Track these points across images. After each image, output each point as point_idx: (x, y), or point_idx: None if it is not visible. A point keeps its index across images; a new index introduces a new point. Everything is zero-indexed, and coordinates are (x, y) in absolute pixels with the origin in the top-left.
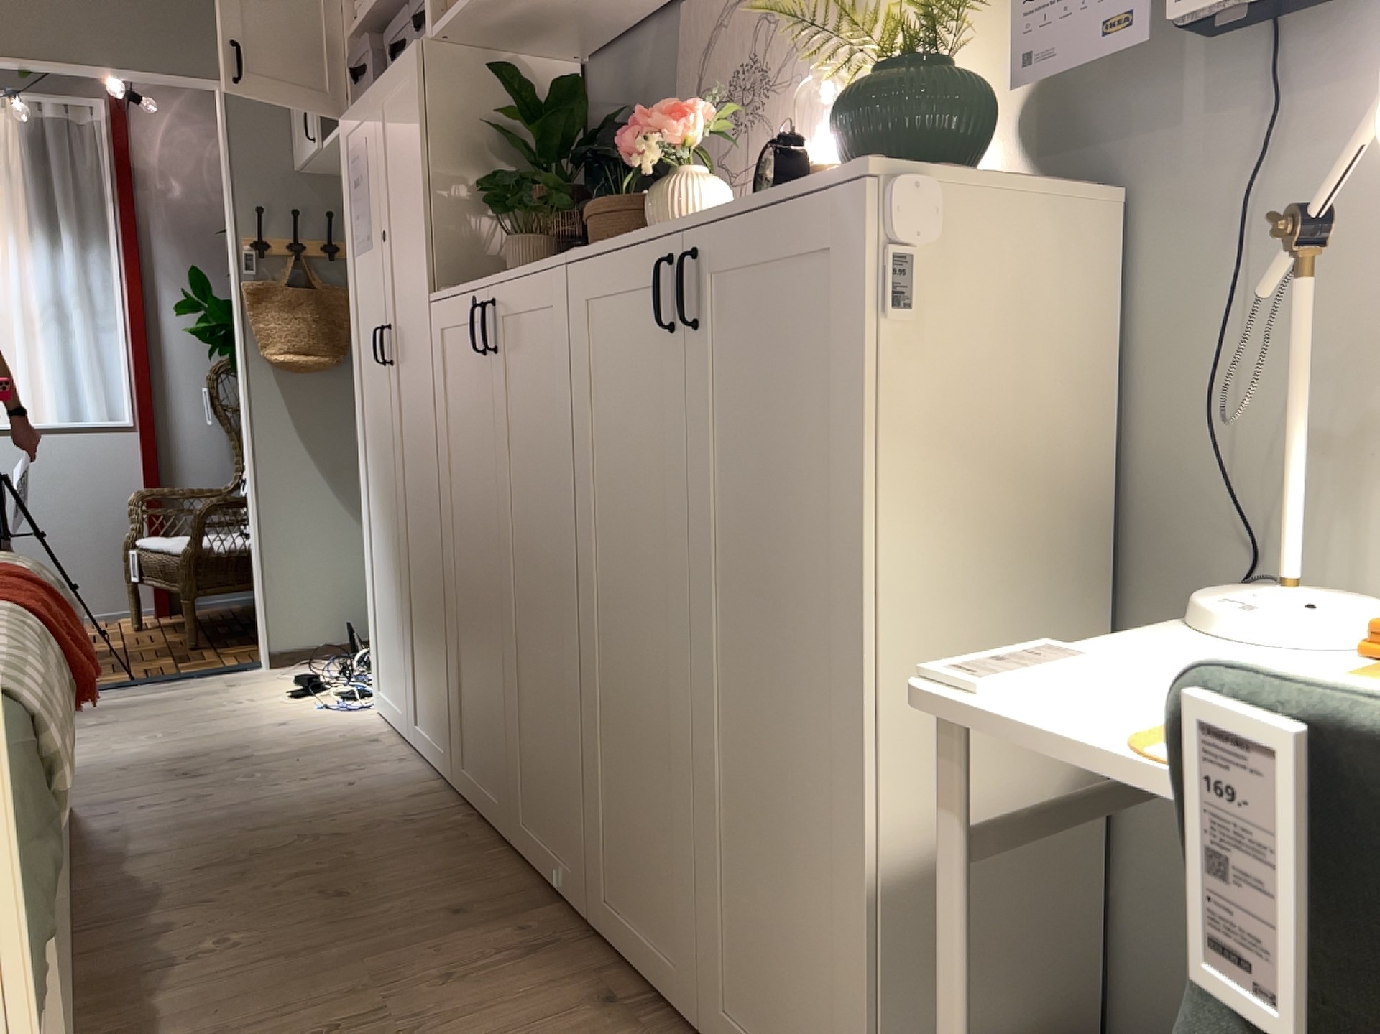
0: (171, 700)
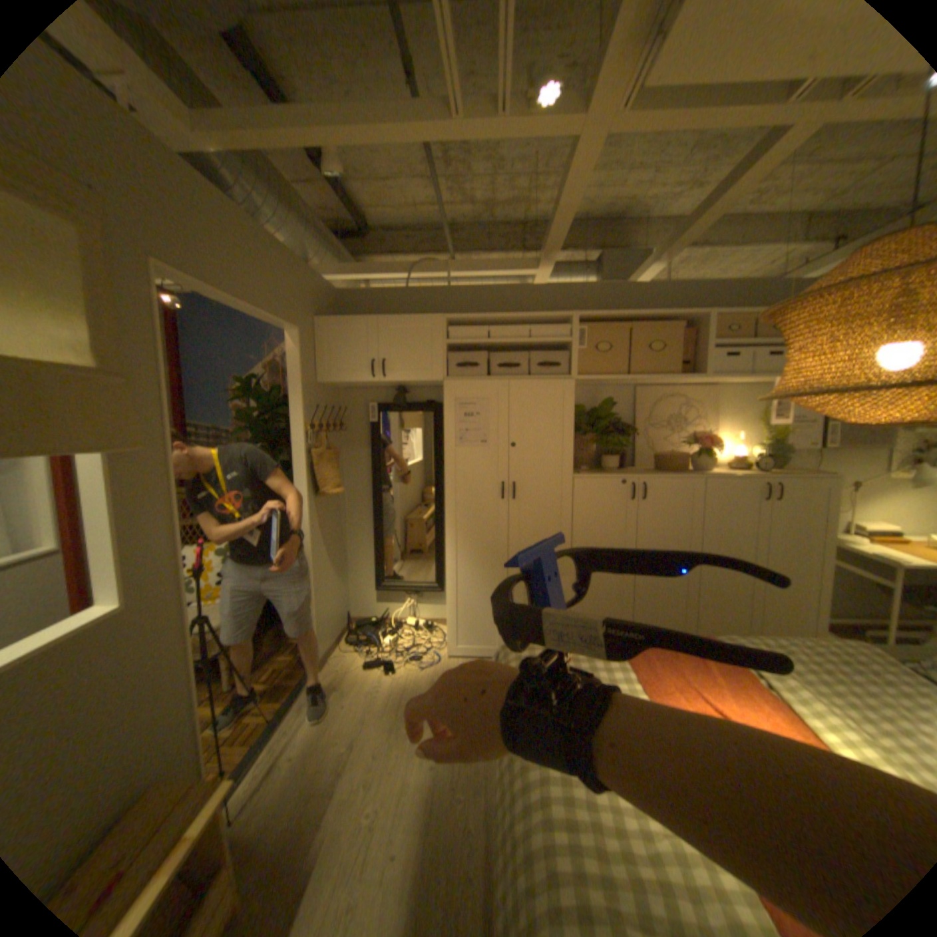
0: (332, 715)
